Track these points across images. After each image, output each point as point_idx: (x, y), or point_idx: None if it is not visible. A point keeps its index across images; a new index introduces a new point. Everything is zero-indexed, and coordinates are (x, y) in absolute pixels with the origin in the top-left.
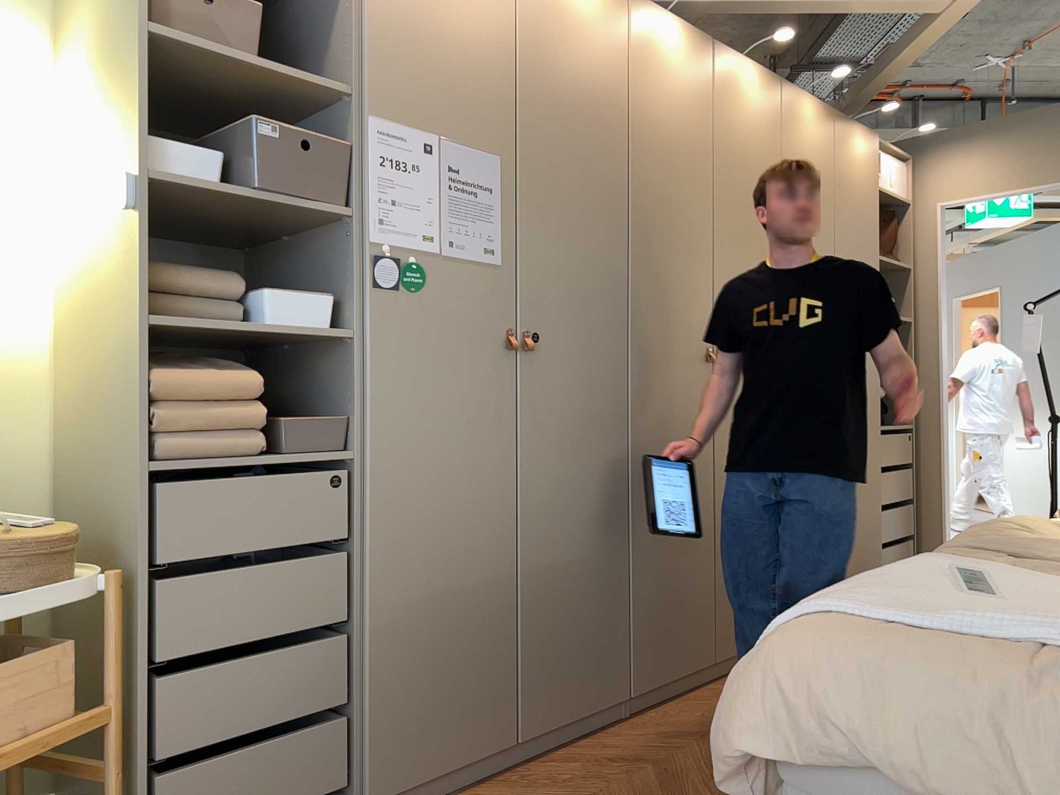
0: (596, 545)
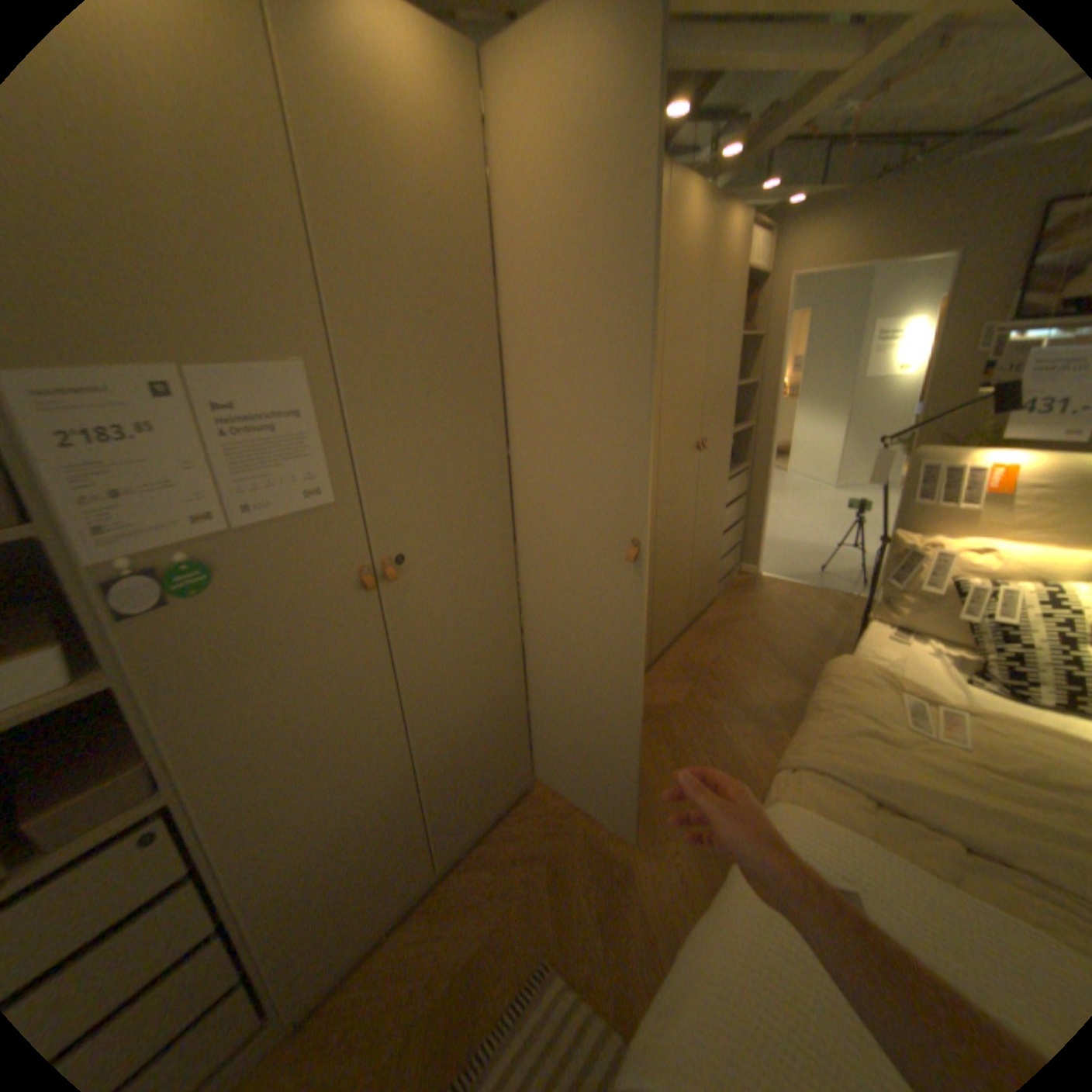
0: (500, 695)
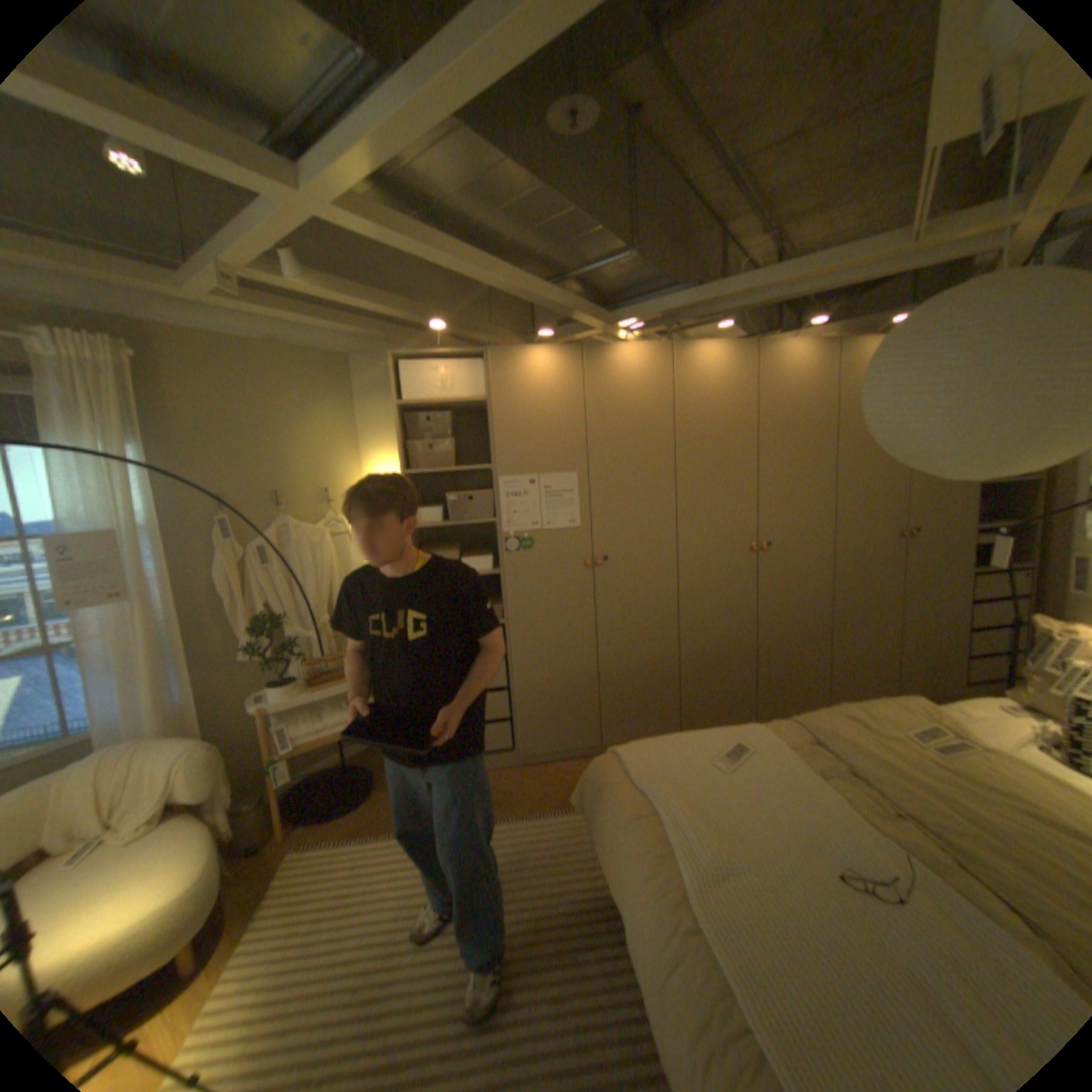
0: (658, 659)
